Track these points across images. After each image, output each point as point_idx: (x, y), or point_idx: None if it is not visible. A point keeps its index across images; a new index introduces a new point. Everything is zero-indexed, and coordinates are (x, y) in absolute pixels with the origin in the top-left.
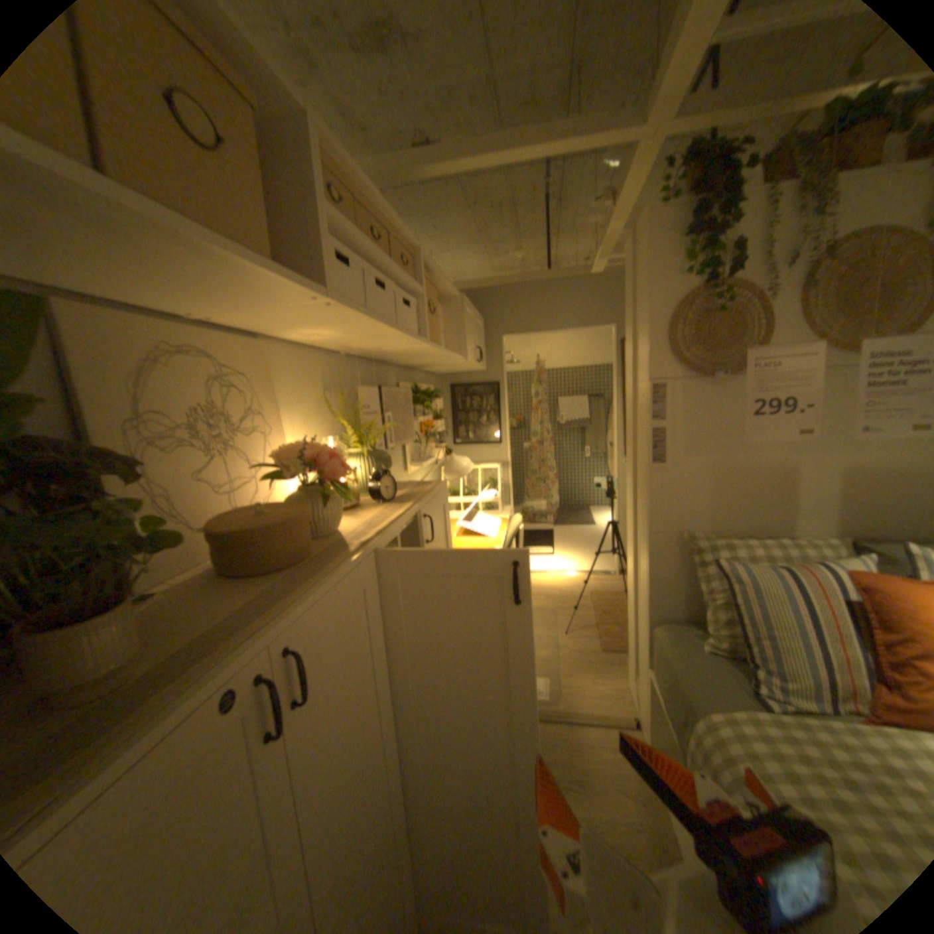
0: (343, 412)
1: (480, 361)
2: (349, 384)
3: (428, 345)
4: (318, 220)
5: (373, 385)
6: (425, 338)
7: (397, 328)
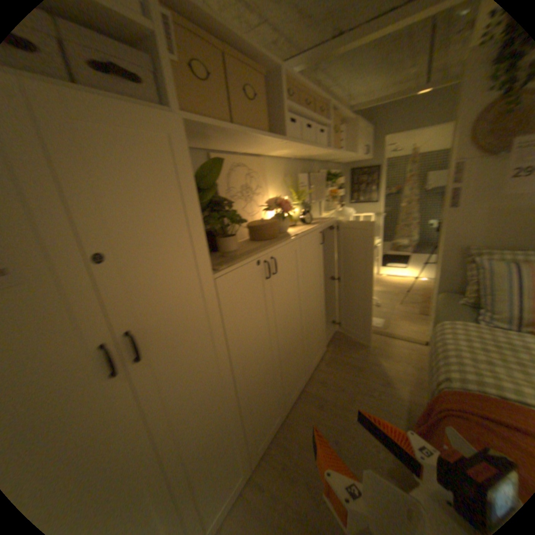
0: (292, 186)
1: (370, 153)
2: (295, 173)
3: (333, 150)
4: (284, 108)
5: (306, 173)
6: (331, 148)
7: (316, 146)
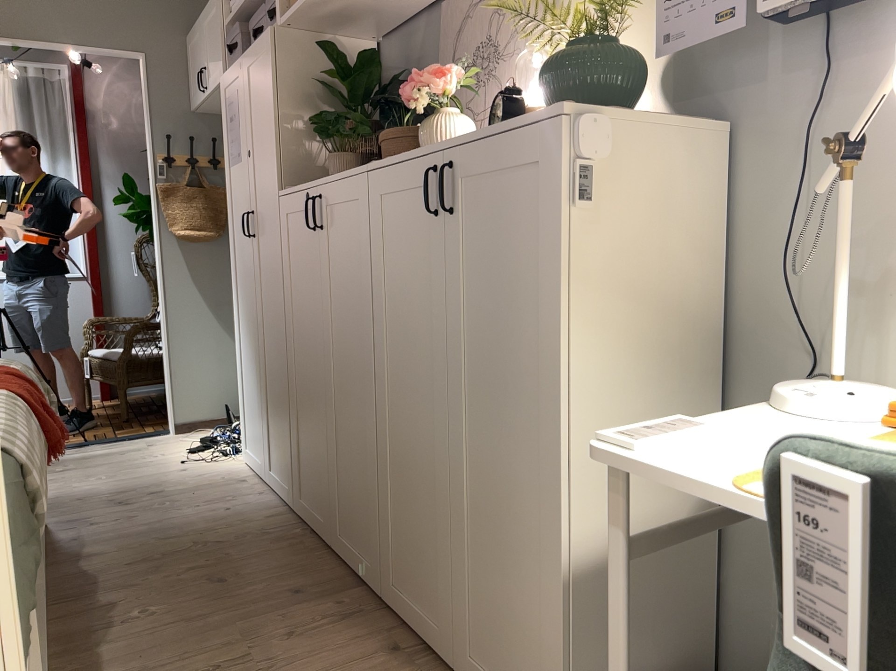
0: None
1: None
2: None
3: None
4: None
5: None
6: None
7: None
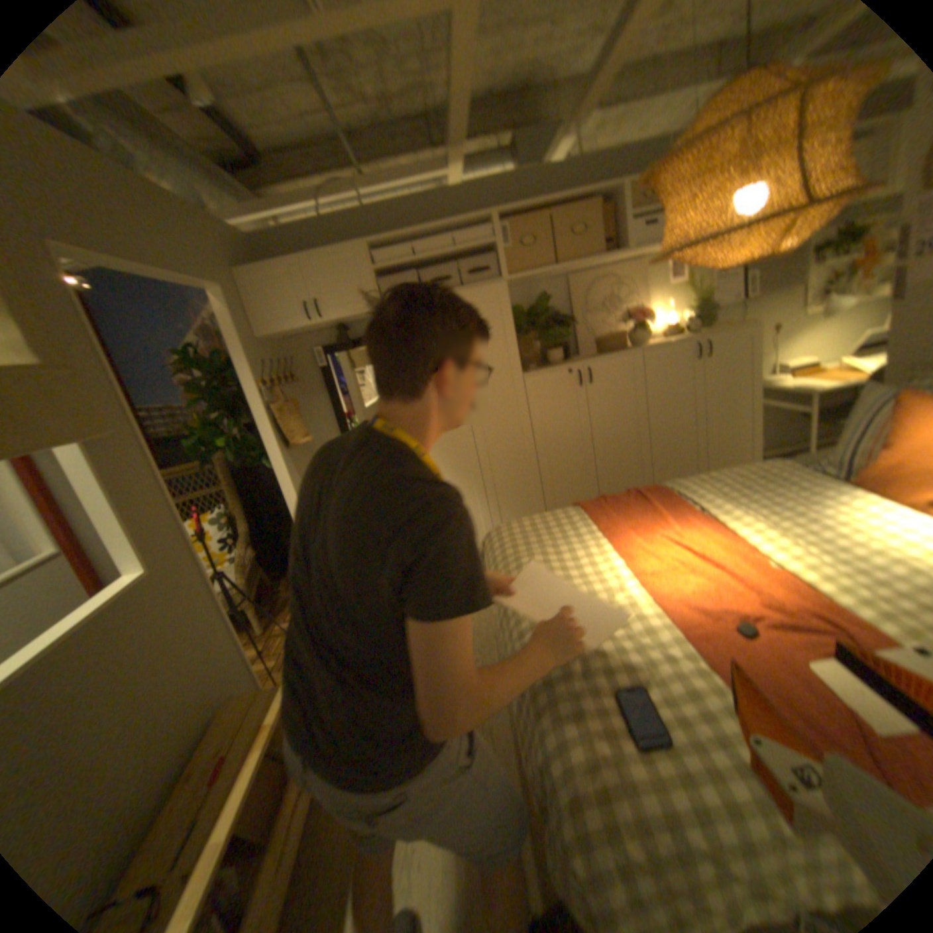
0: (711, 279)
1: None
2: None
3: None
4: (633, 218)
5: None
6: None
7: None
